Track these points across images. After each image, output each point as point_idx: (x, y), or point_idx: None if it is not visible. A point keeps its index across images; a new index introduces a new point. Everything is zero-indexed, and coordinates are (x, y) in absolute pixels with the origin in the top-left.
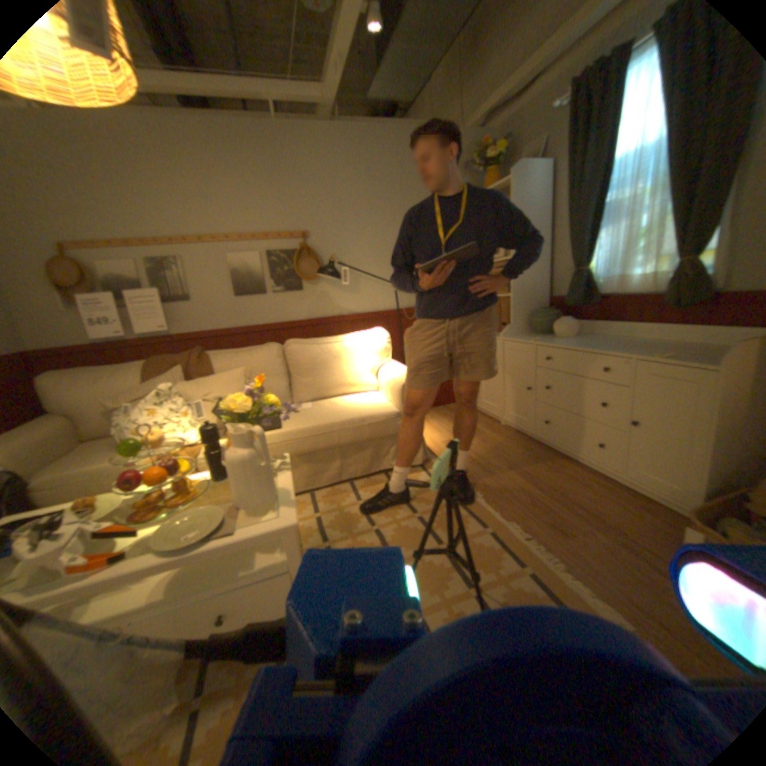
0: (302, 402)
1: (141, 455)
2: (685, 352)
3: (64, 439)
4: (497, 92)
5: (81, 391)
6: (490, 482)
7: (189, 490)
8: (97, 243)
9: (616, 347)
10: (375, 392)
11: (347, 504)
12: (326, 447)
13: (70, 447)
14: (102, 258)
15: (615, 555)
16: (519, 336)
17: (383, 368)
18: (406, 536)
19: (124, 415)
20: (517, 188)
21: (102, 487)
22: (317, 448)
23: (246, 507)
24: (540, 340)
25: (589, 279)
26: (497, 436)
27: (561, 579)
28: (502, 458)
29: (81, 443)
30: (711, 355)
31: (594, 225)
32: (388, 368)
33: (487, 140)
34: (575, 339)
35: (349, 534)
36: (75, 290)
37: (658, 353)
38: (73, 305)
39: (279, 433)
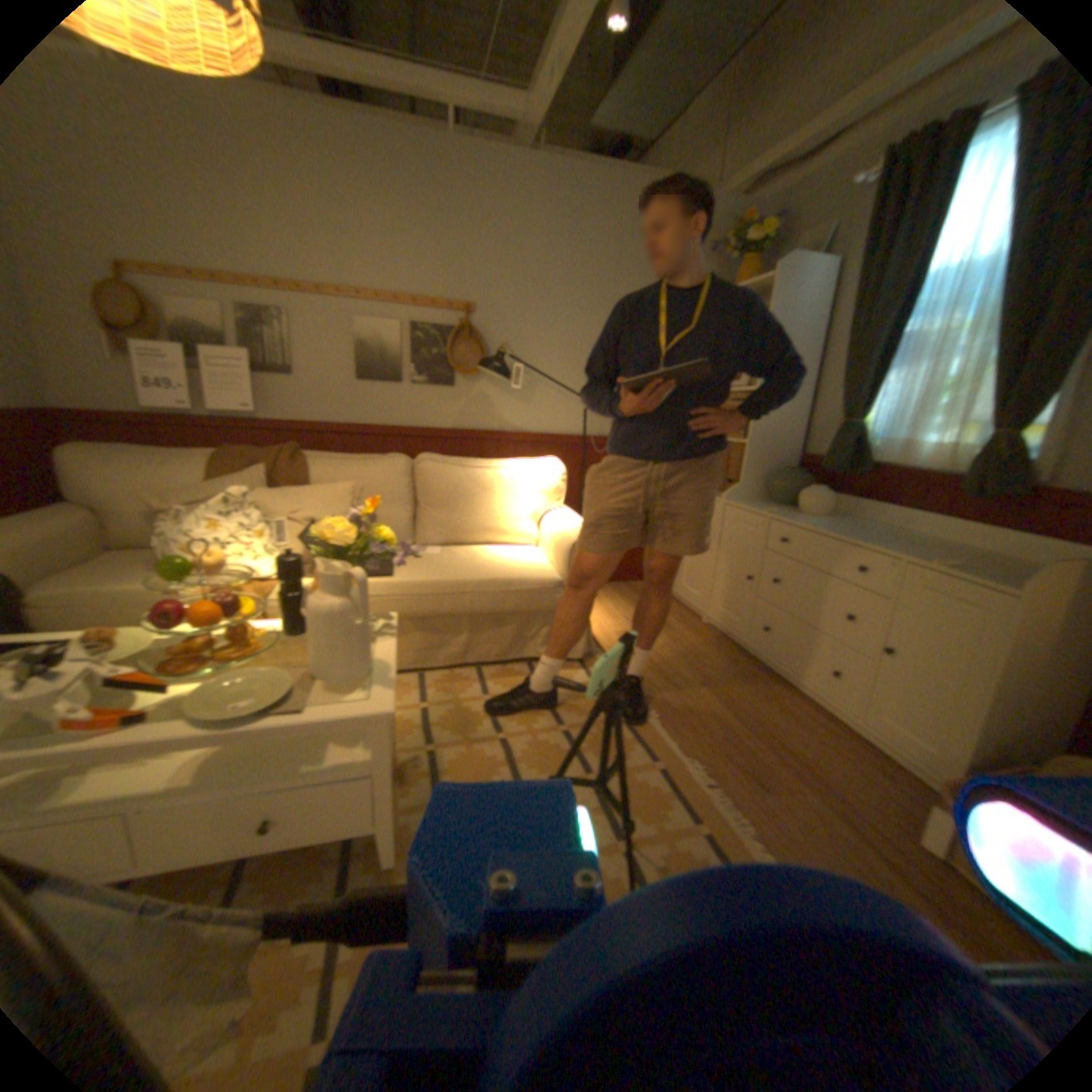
0: (429, 544)
1: (193, 582)
2: (978, 563)
3: (89, 543)
4: (779, 147)
5: (121, 478)
6: (674, 700)
7: (252, 642)
8: (175, 272)
9: (883, 540)
10: (534, 549)
11: (469, 698)
12: (452, 613)
13: (96, 555)
14: (179, 295)
15: (830, 829)
16: (750, 503)
17: (551, 517)
18: (544, 755)
19: (178, 523)
20: (784, 291)
21: (131, 618)
22: (440, 613)
23: (327, 678)
24: (778, 513)
25: (862, 438)
26: (695, 638)
27: (749, 850)
28: (696, 670)
29: (112, 551)
30: (1014, 573)
31: (884, 362)
32: (558, 517)
33: (752, 215)
34: (827, 520)
35: (466, 739)
36: (135, 334)
37: (940, 559)
38: (128, 356)
39: (390, 583)
